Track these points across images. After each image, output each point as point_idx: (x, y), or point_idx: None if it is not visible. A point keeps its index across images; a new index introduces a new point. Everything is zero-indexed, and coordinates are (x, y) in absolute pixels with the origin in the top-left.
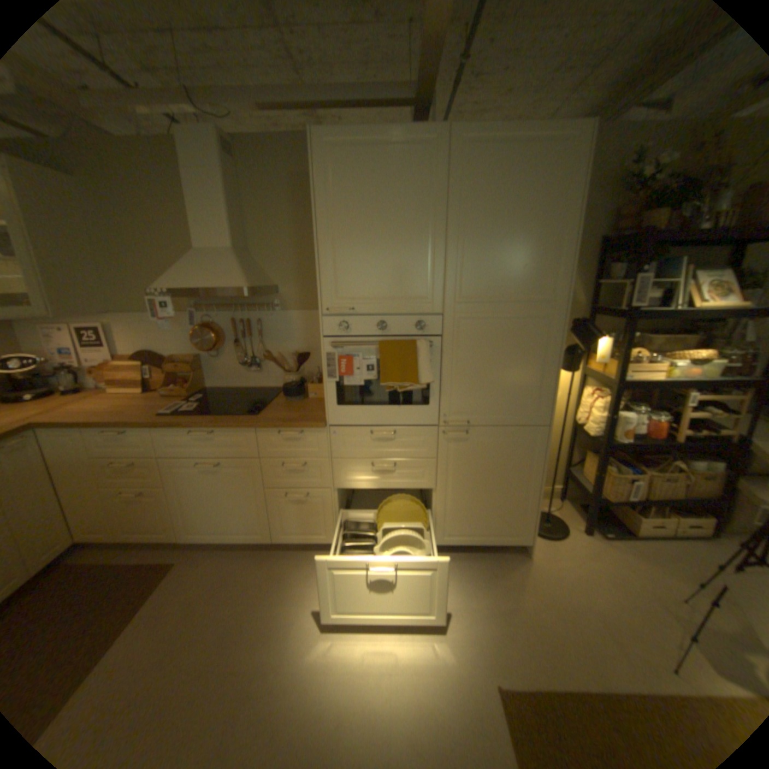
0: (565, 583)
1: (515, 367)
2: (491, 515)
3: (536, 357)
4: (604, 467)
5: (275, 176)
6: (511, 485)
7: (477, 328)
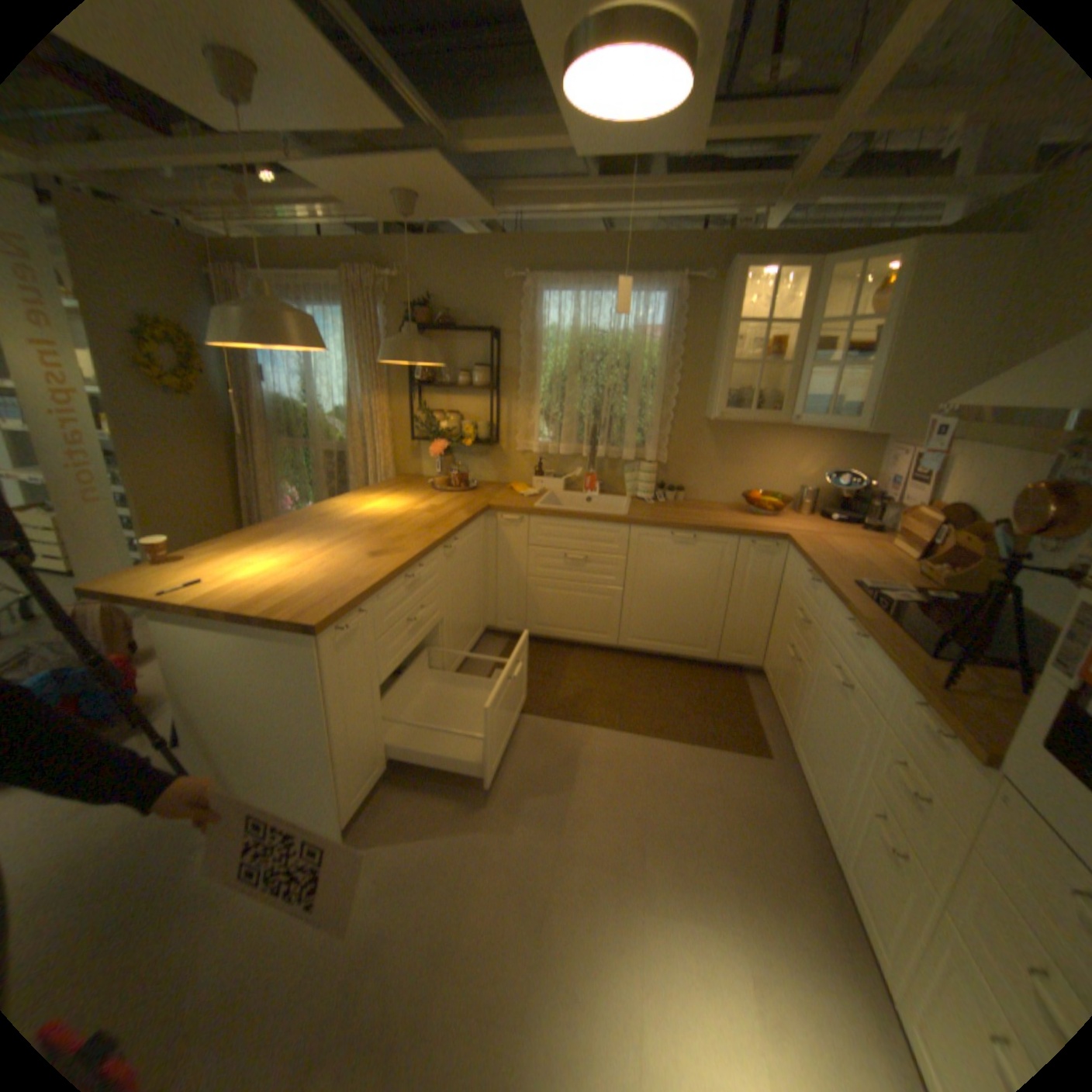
0: None
1: None
2: None
3: None
4: None
5: None
6: None
7: None
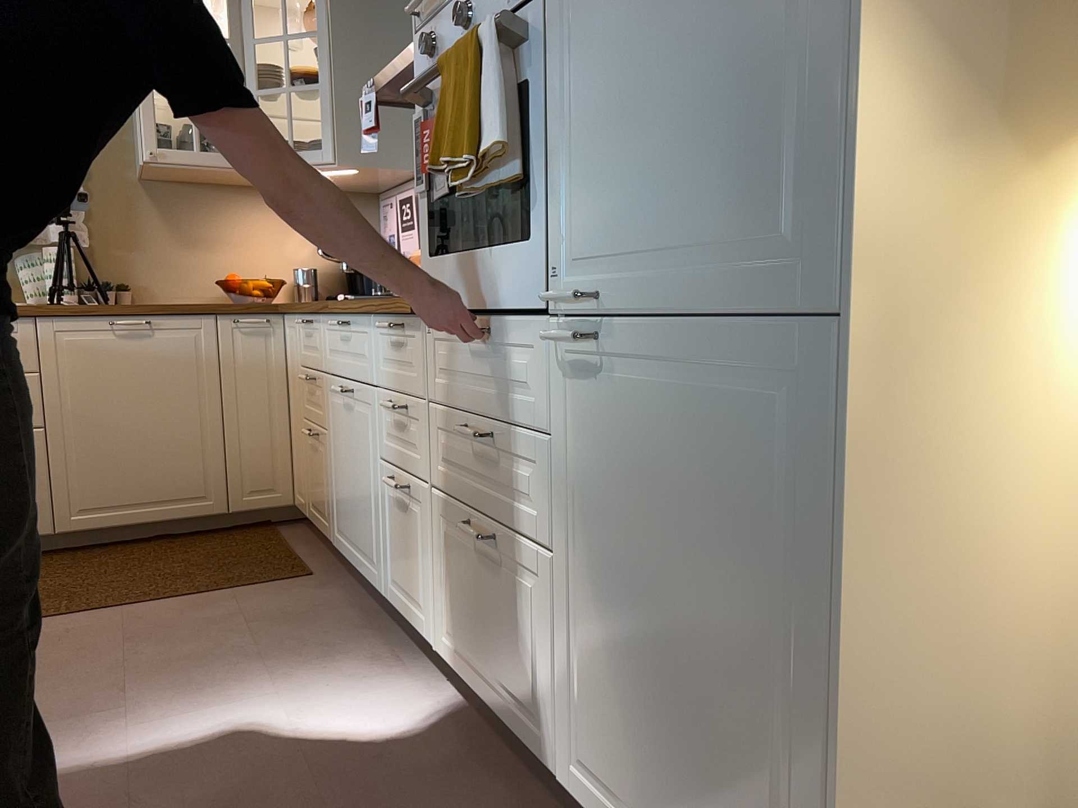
0: None
1: (714, 21)
2: (682, 758)
3: None
4: None
5: None
6: (737, 639)
7: None
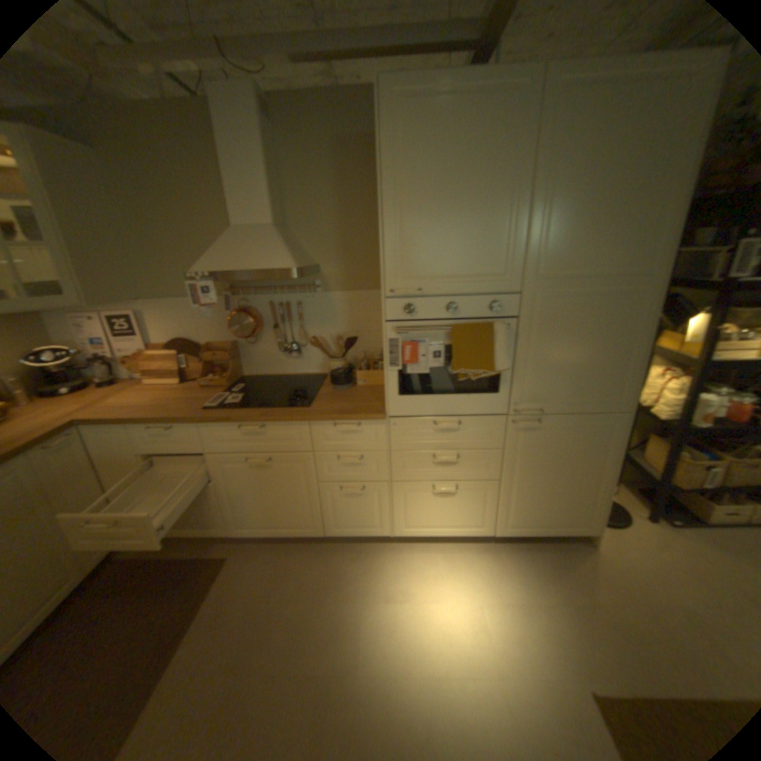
0: (640, 576)
1: (599, 349)
2: (558, 506)
3: (624, 338)
4: (674, 452)
5: (317, 140)
6: (583, 476)
7: (559, 307)
